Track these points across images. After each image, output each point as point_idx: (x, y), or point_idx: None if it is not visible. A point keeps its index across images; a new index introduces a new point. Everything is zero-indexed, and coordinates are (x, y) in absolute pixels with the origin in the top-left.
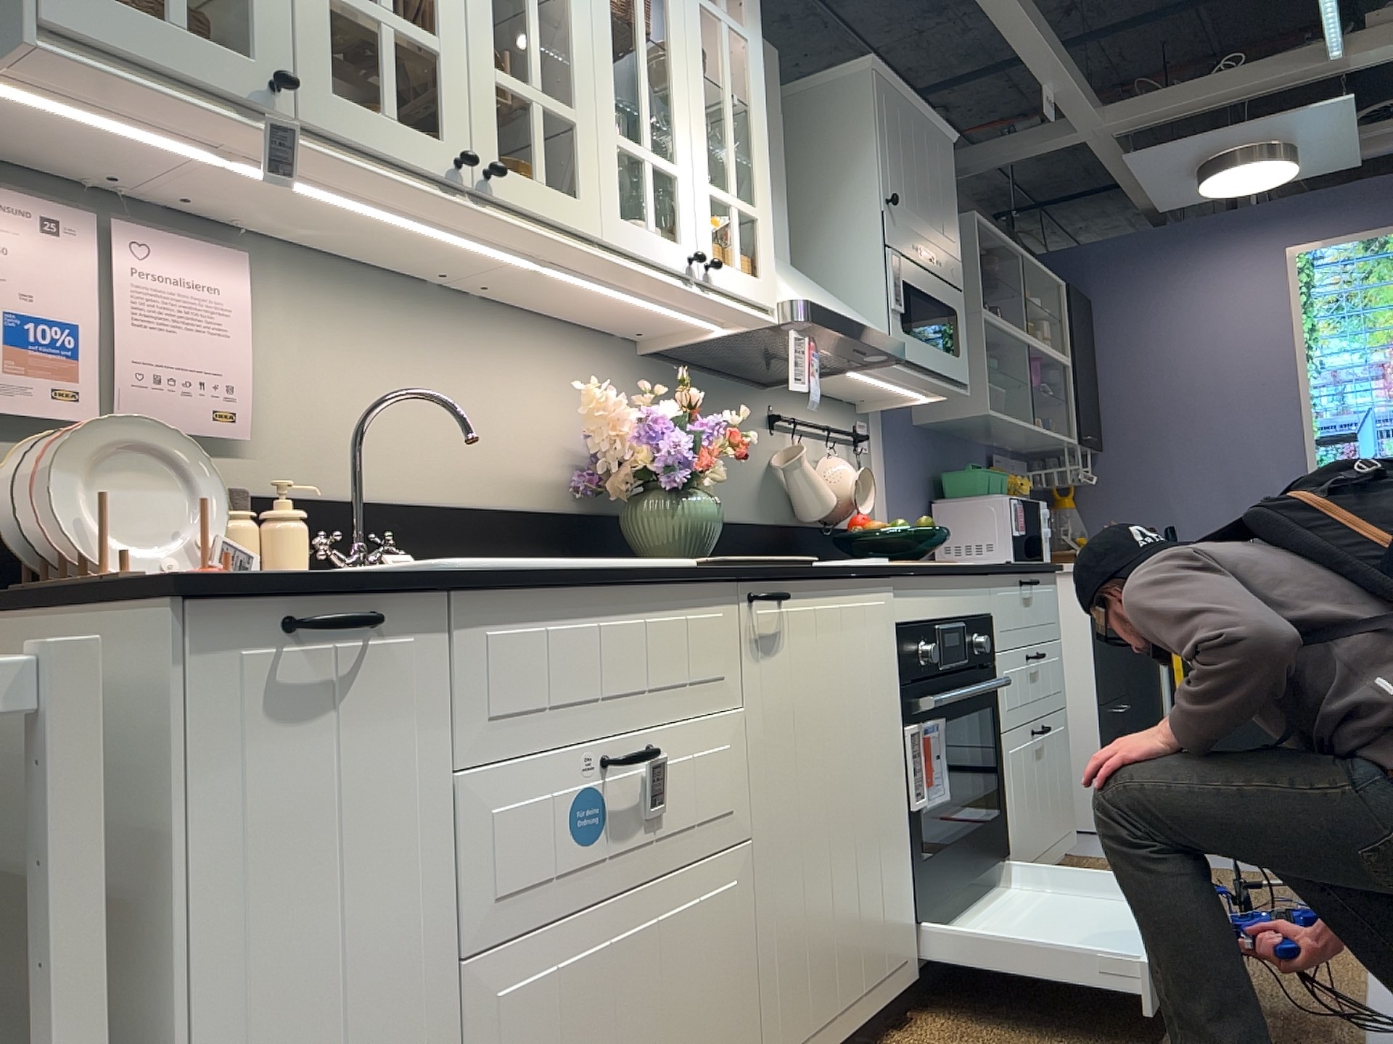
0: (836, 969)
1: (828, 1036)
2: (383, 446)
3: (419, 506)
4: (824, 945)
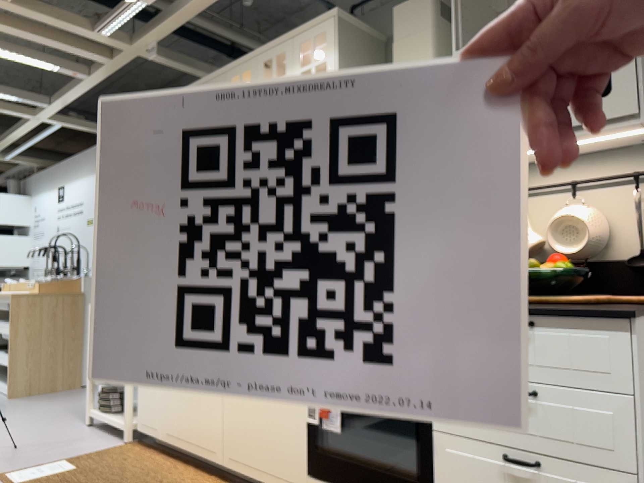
0: (253, 451)
1: (248, 471)
2: None
3: None
4: (248, 438)
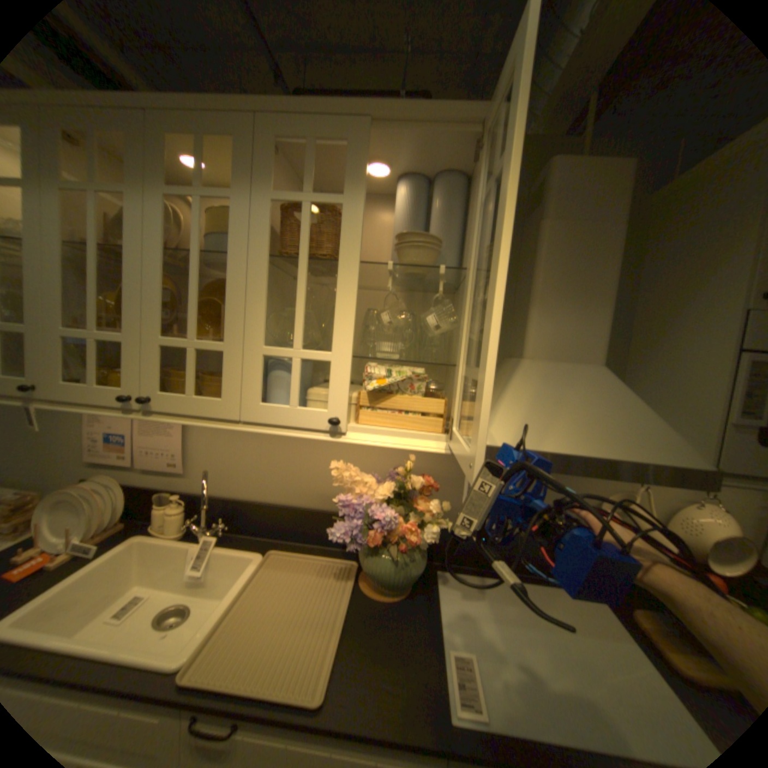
0: None
1: None
2: (248, 476)
3: (263, 503)
4: None
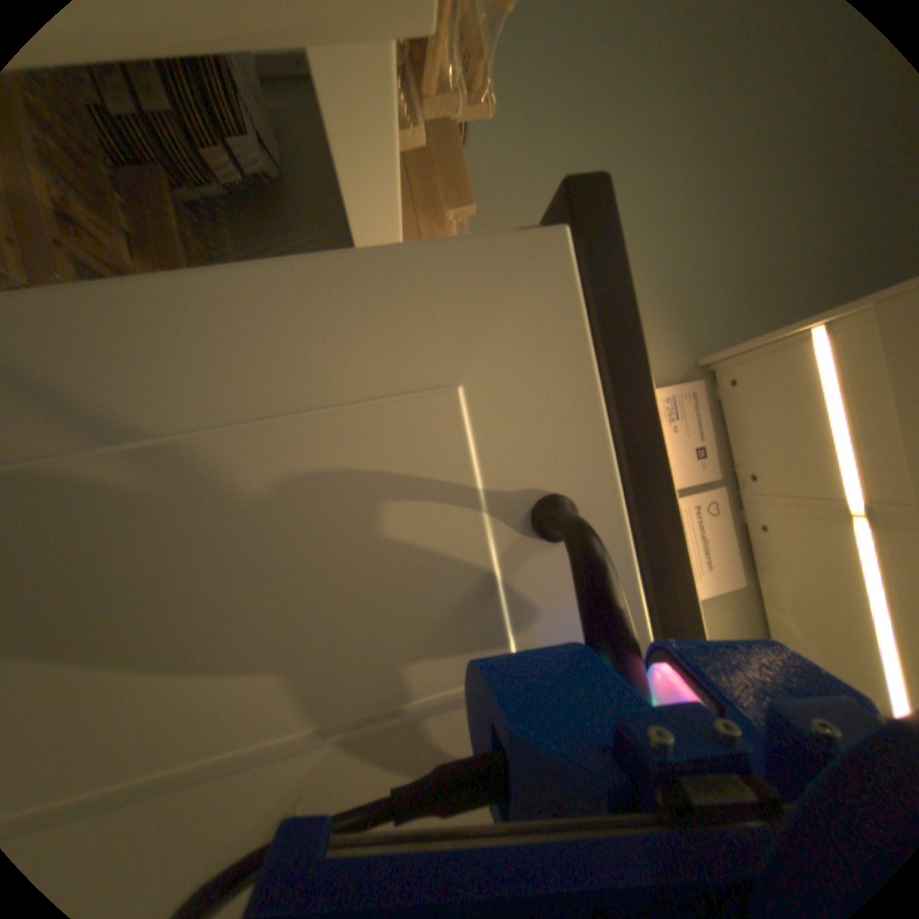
0: None
1: None
2: None
3: None
4: None
